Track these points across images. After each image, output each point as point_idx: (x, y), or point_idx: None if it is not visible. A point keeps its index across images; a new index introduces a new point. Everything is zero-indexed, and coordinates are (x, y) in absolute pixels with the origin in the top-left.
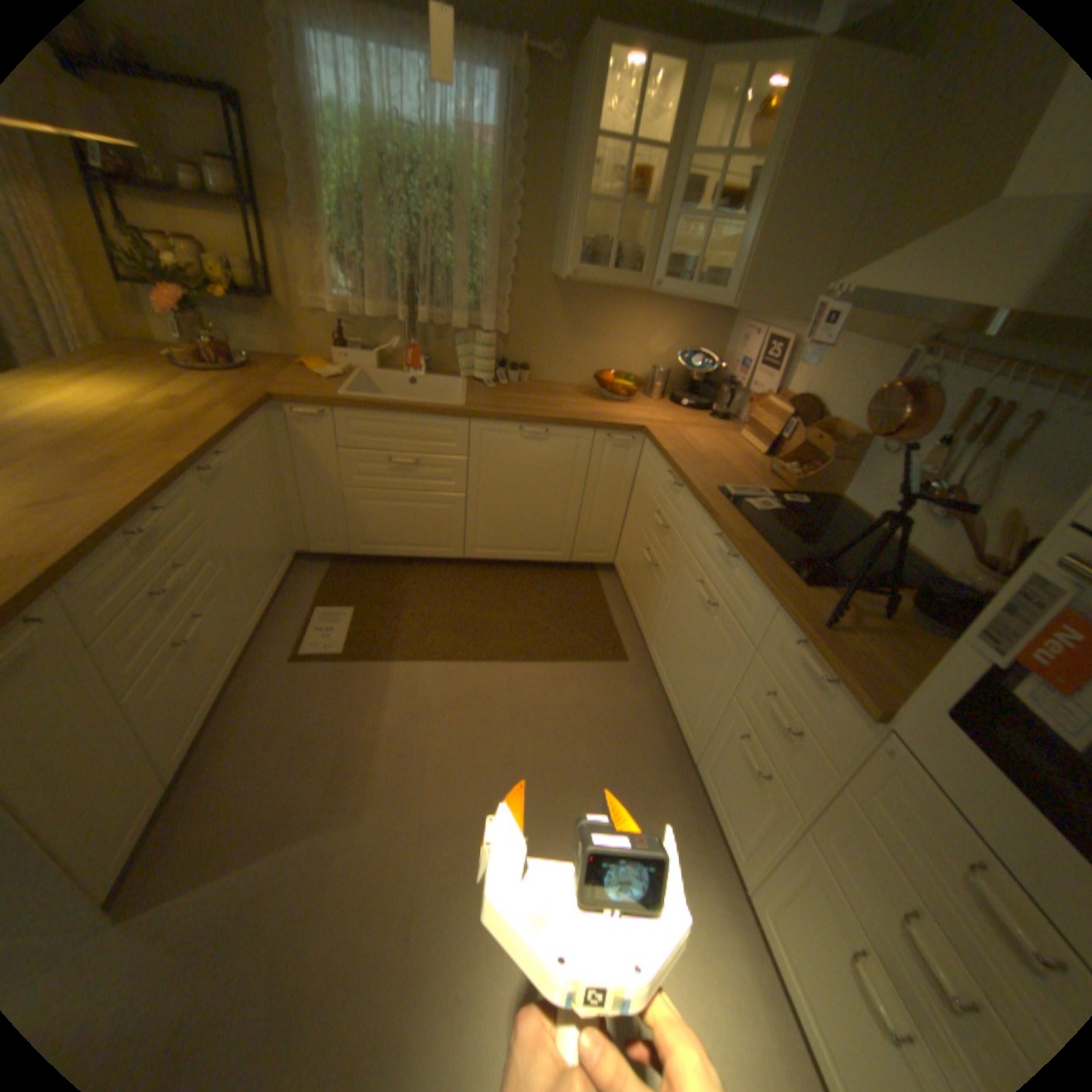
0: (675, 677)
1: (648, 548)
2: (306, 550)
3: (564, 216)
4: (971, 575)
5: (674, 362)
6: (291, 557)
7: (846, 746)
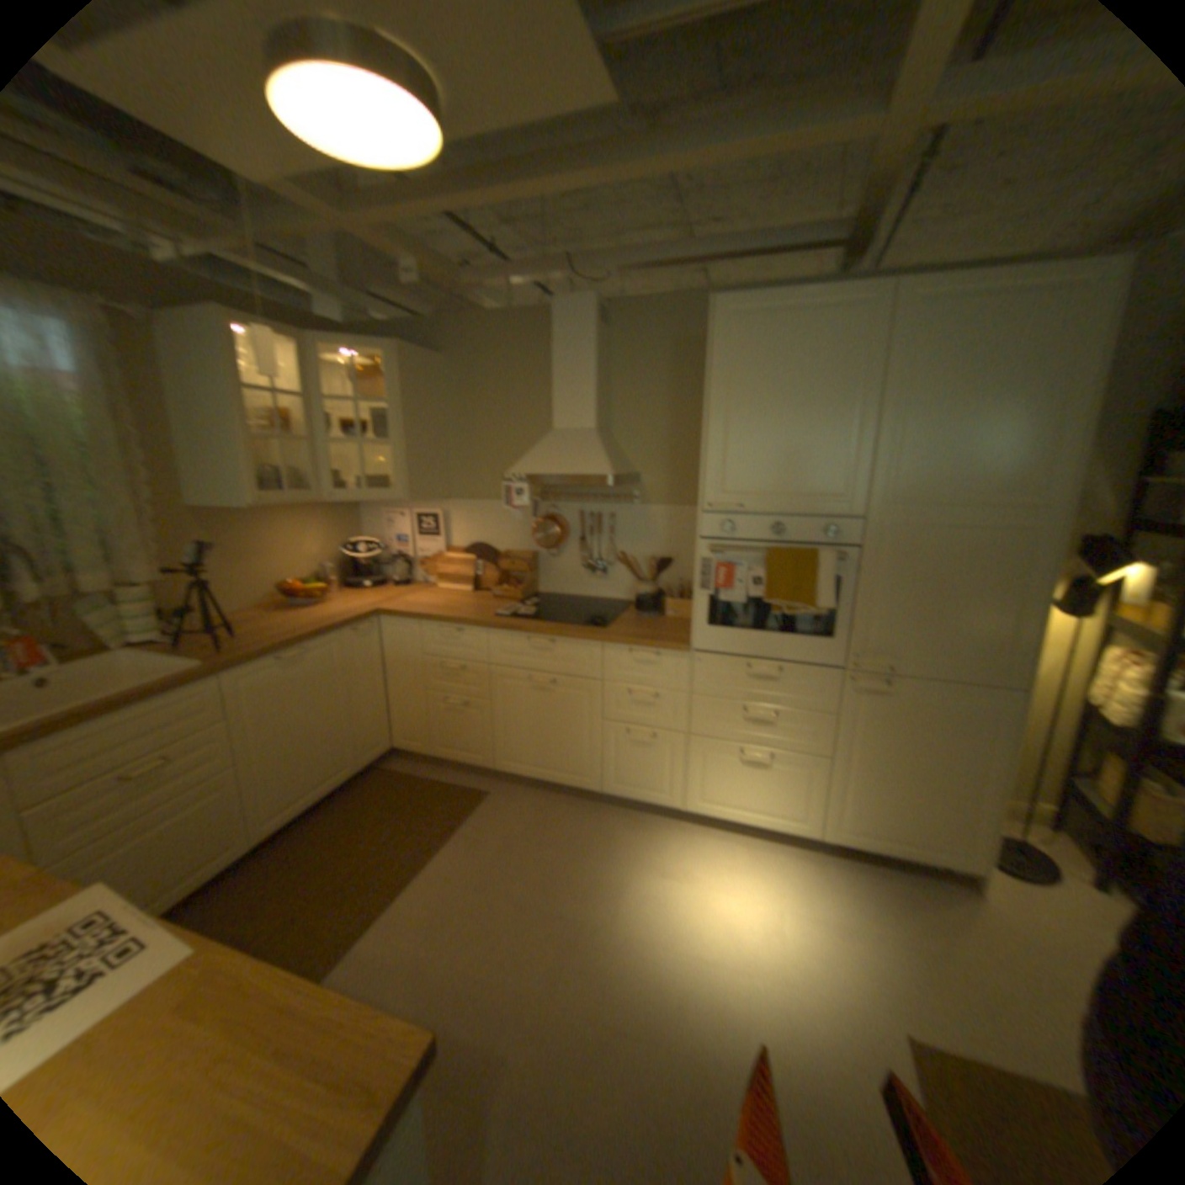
0: (544, 761)
1: (447, 700)
2: None
3: (202, 455)
4: (629, 595)
5: (331, 558)
6: None
7: (680, 677)
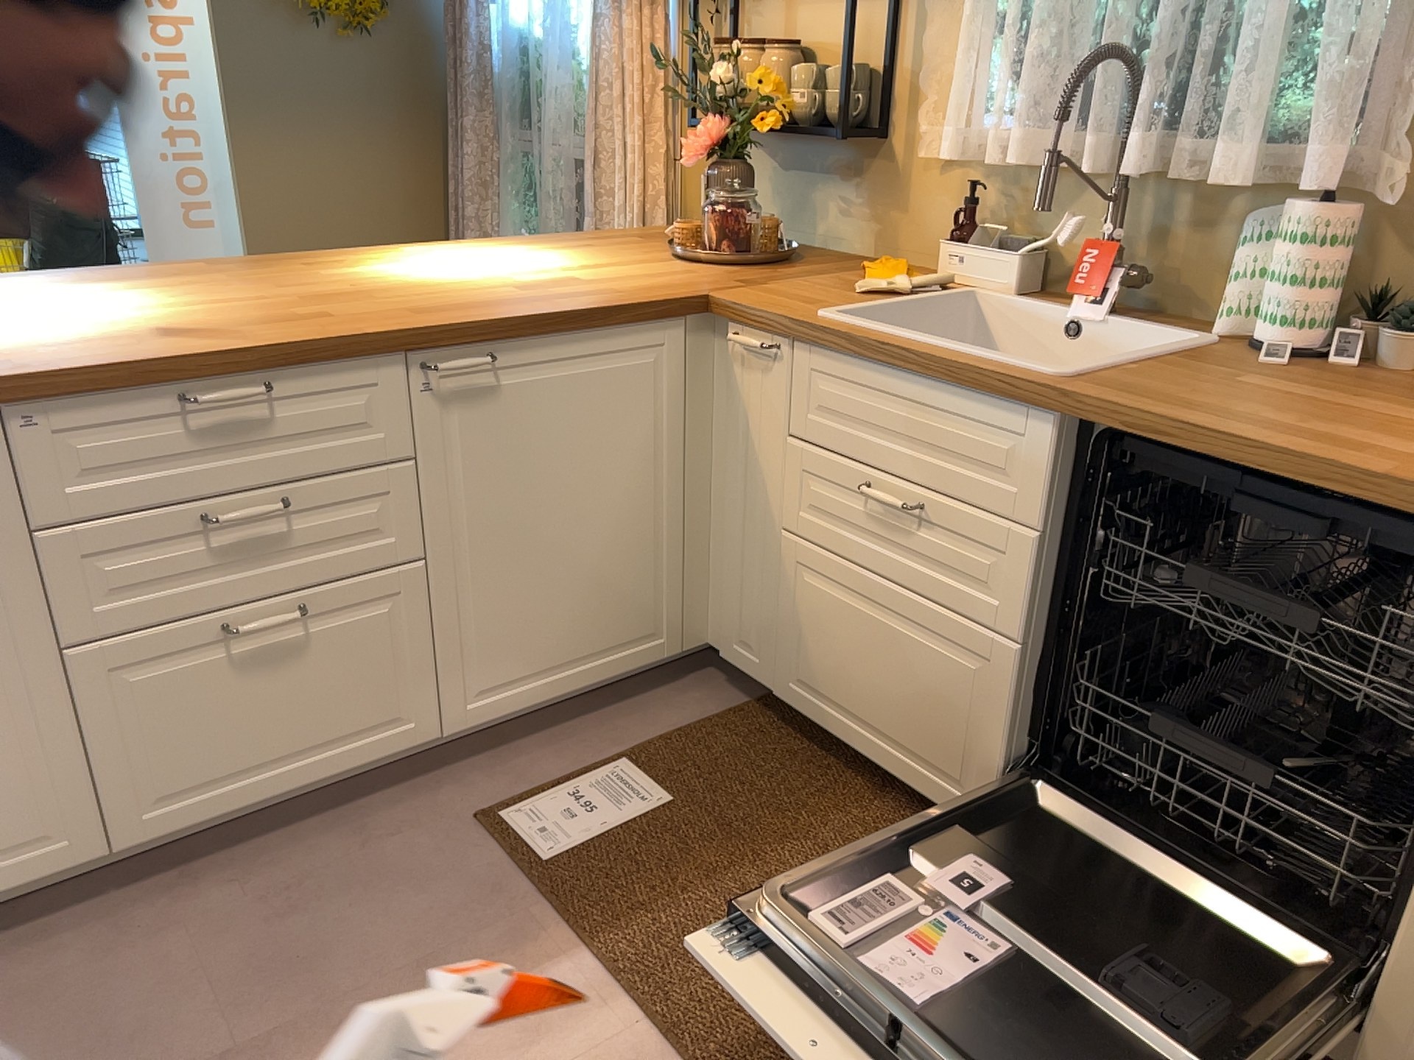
0: None
1: None
2: (720, 649)
3: None
4: None
5: None
6: (674, 644)
7: None
